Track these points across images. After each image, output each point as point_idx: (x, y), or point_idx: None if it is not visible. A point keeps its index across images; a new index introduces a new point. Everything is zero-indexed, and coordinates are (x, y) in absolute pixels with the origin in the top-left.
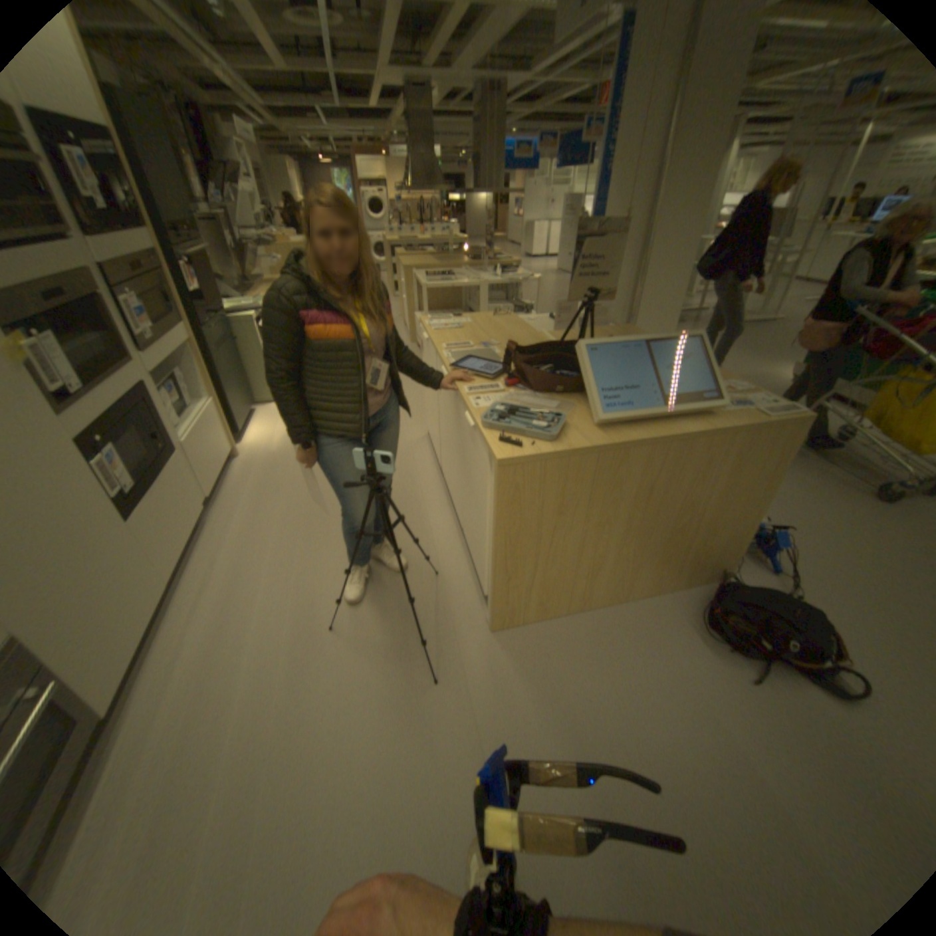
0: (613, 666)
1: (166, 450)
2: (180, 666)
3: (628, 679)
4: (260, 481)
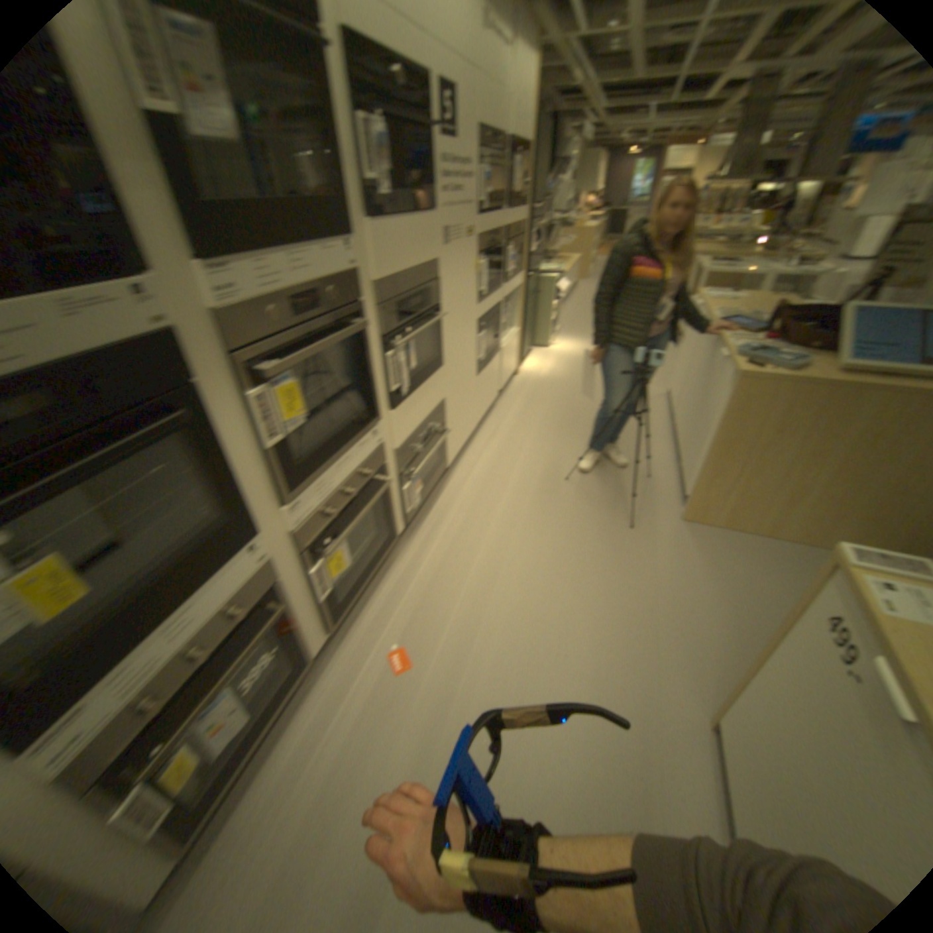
0: (784, 577)
1: (497, 349)
2: (480, 467)
3: (795, 588)
4: (531, 393)
